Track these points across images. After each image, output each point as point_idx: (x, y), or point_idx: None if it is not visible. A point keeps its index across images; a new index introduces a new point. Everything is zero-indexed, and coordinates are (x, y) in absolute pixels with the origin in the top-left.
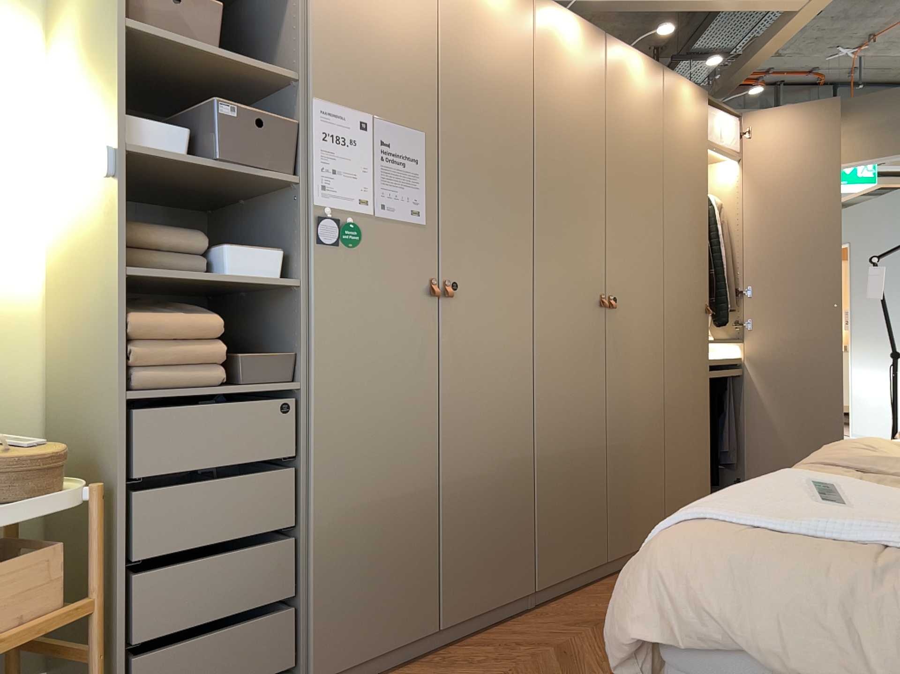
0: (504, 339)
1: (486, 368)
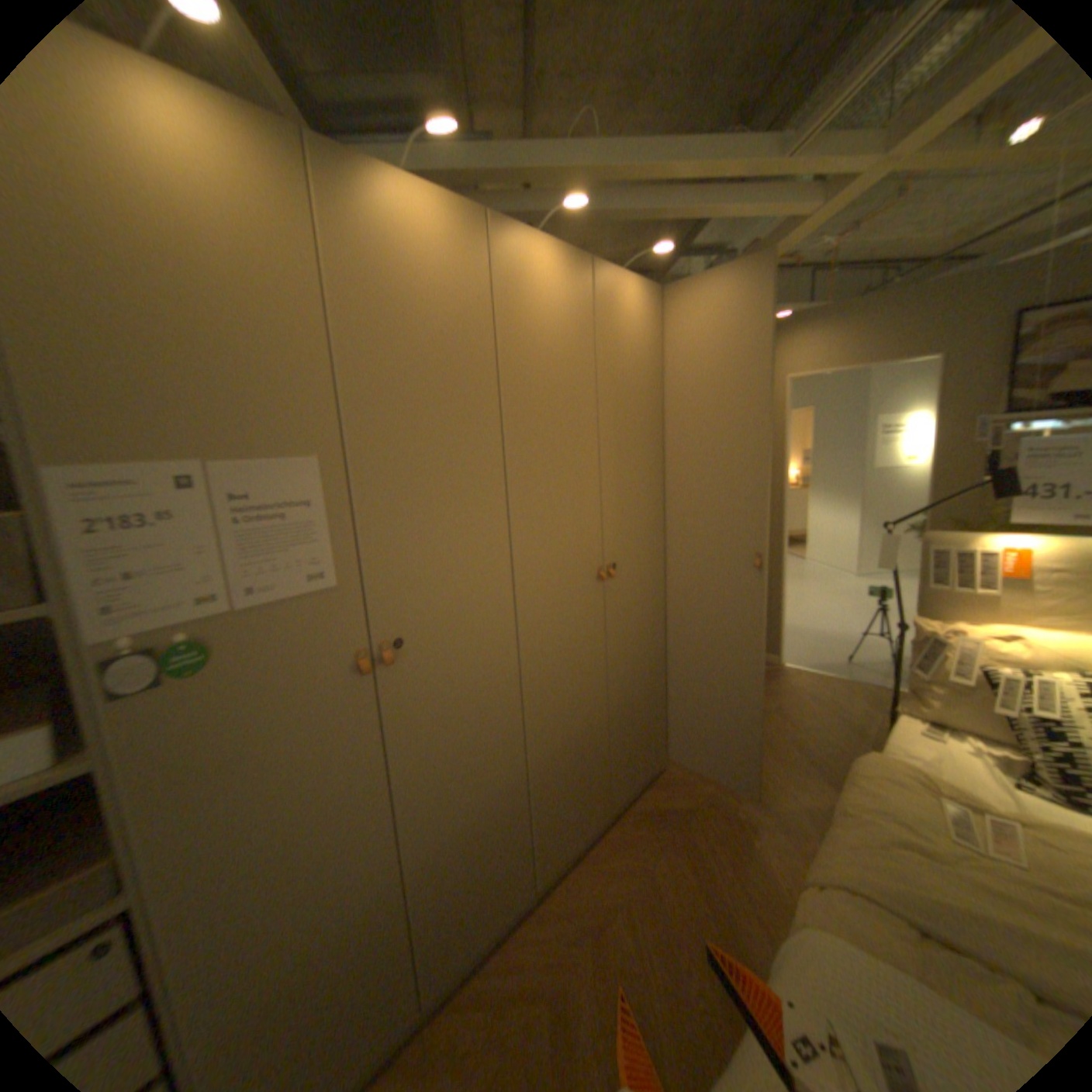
0: (478, 674)
1: (454, 717)
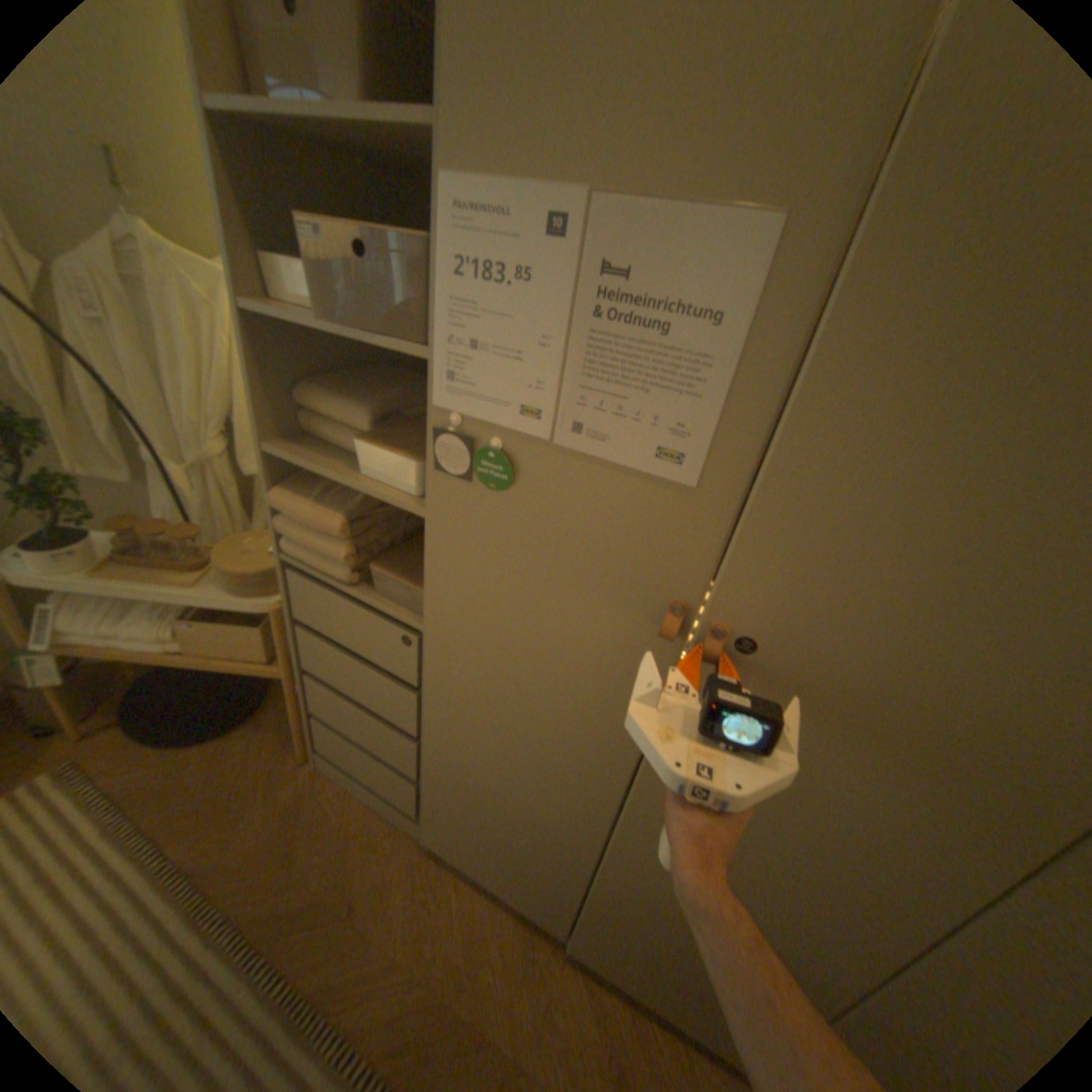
0: (878, 808)
1: (778, 810)
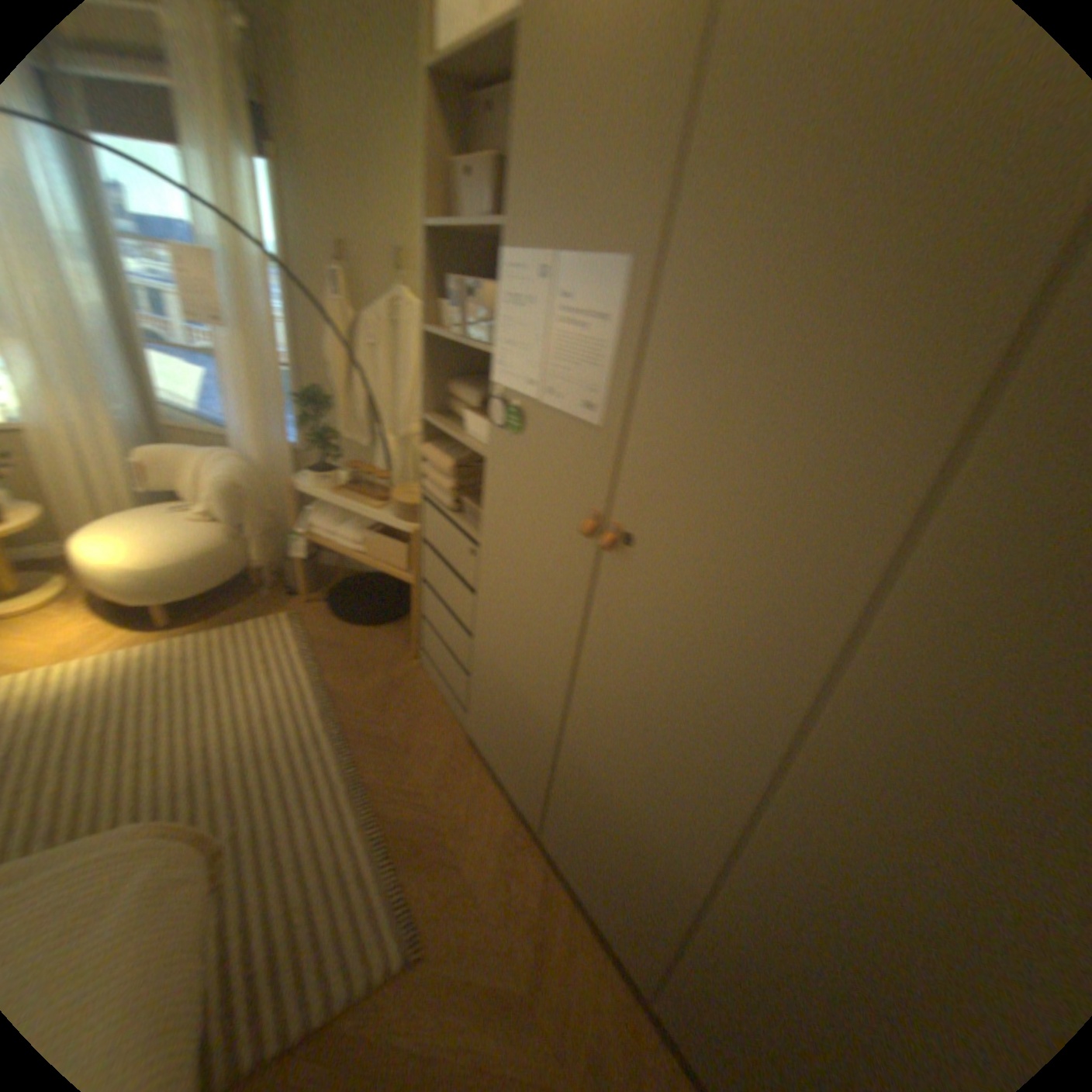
0: (698, 685)
1: (647, 689)
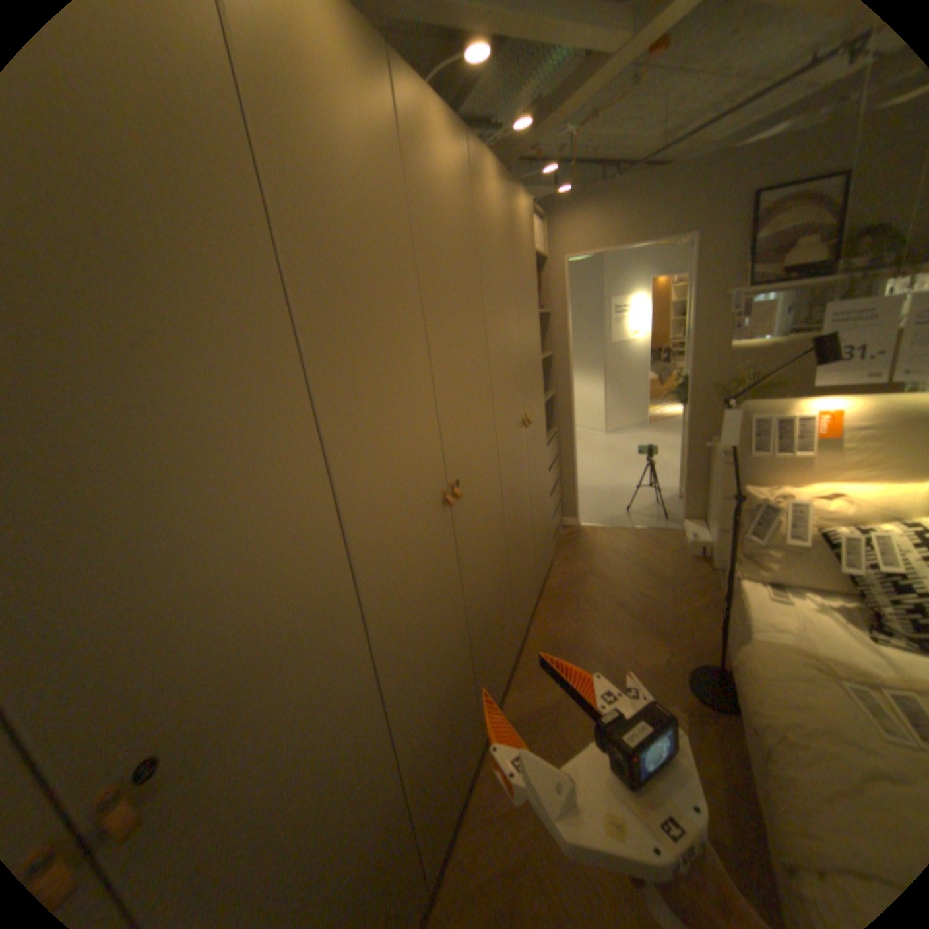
0: (316, 709)
1: (290, 797)
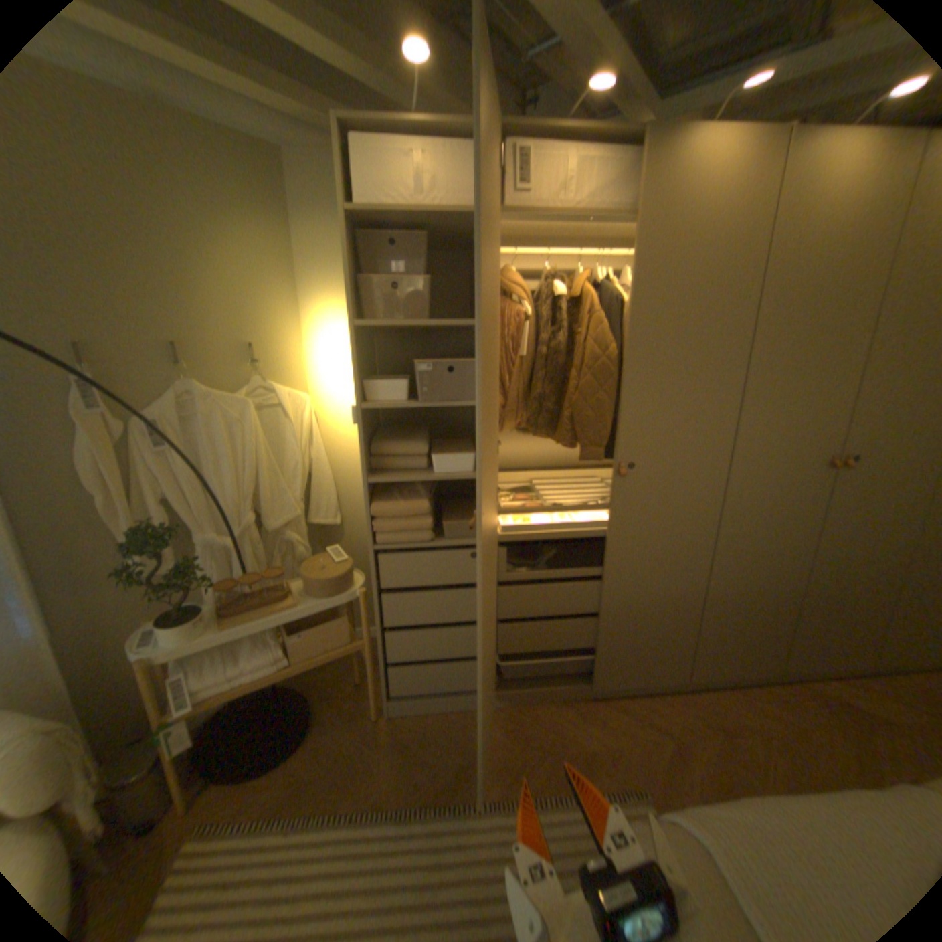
0: (682, 506)
1: (657, 529)
